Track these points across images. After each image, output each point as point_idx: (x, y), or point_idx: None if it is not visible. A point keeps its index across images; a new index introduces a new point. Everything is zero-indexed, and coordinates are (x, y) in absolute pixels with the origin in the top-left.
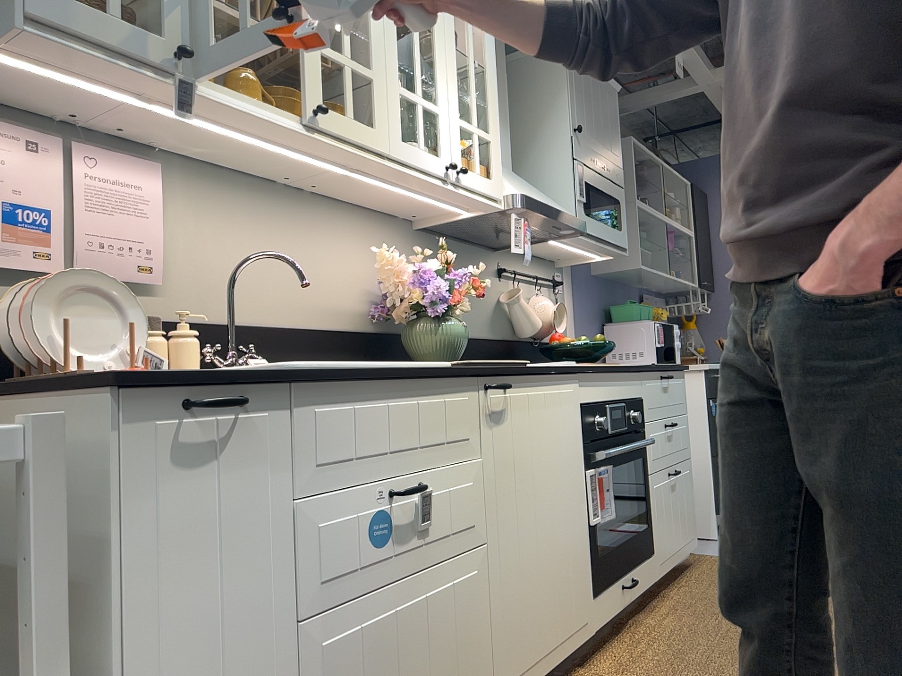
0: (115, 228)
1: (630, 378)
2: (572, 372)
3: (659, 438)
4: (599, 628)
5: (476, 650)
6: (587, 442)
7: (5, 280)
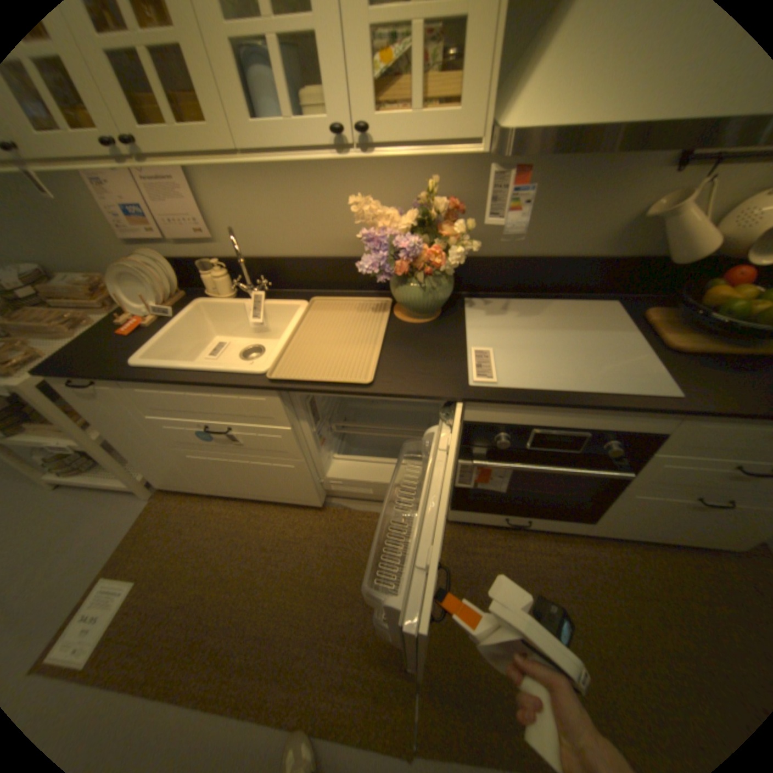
0: (169, 208)
1: (631, 414)
2: (441, 400)
3: (693, 472)
4: (455, 520)
5: (299, 487)
6: (469, 445)
7: (145, 242)
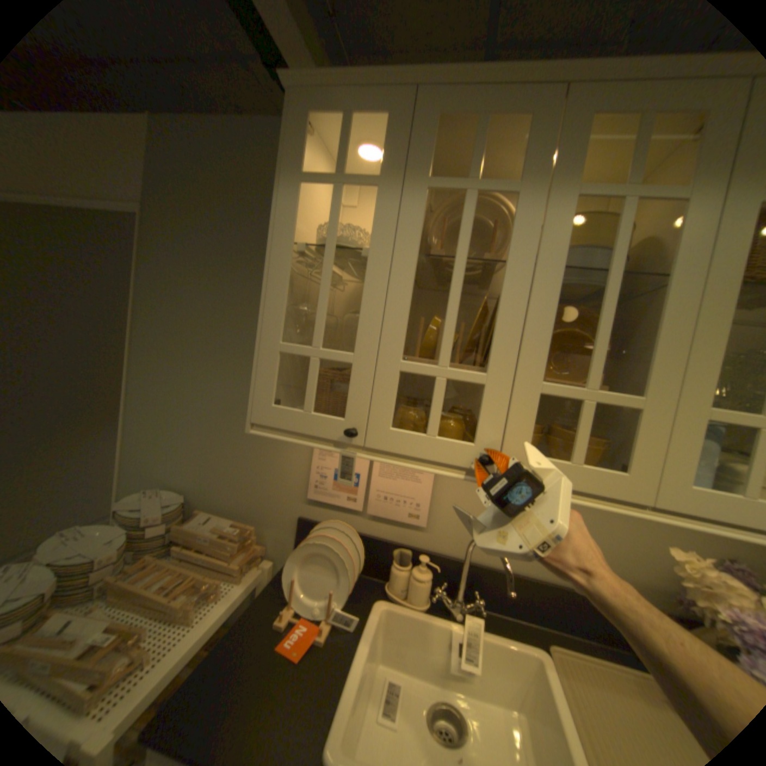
0: (396, 487)
1: None
2: None
3: None
4: None
5: None
6: None
7: (335, 507)
